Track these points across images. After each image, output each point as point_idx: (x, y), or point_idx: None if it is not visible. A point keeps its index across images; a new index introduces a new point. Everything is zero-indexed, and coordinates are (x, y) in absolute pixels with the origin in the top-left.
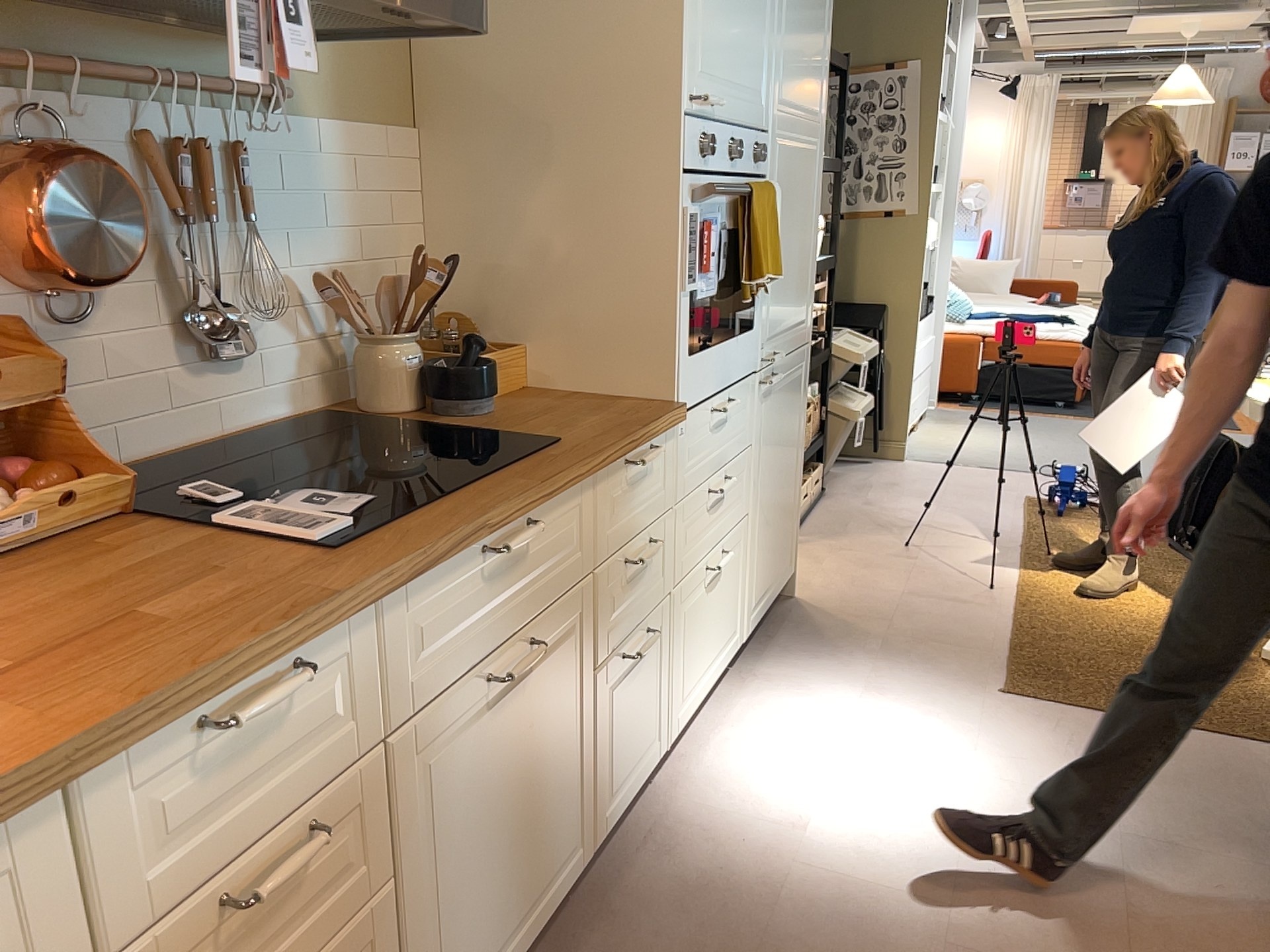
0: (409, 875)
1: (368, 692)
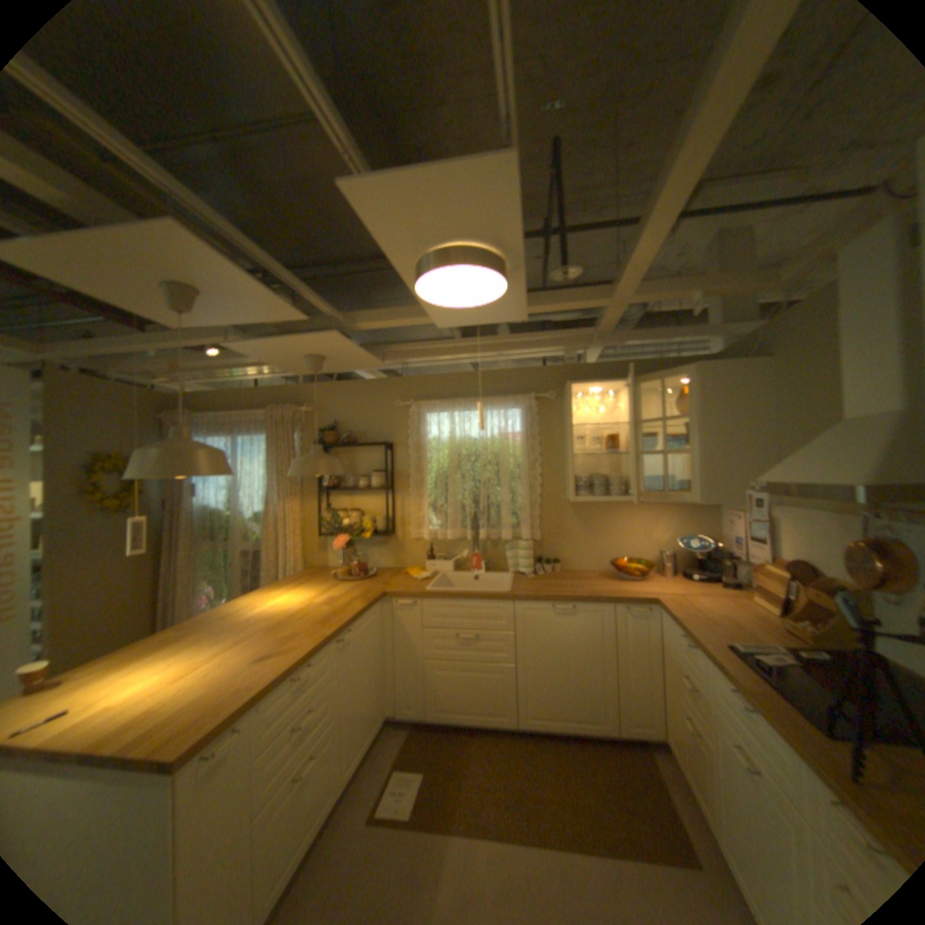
0: (719, 763)
1: (710, 683)
